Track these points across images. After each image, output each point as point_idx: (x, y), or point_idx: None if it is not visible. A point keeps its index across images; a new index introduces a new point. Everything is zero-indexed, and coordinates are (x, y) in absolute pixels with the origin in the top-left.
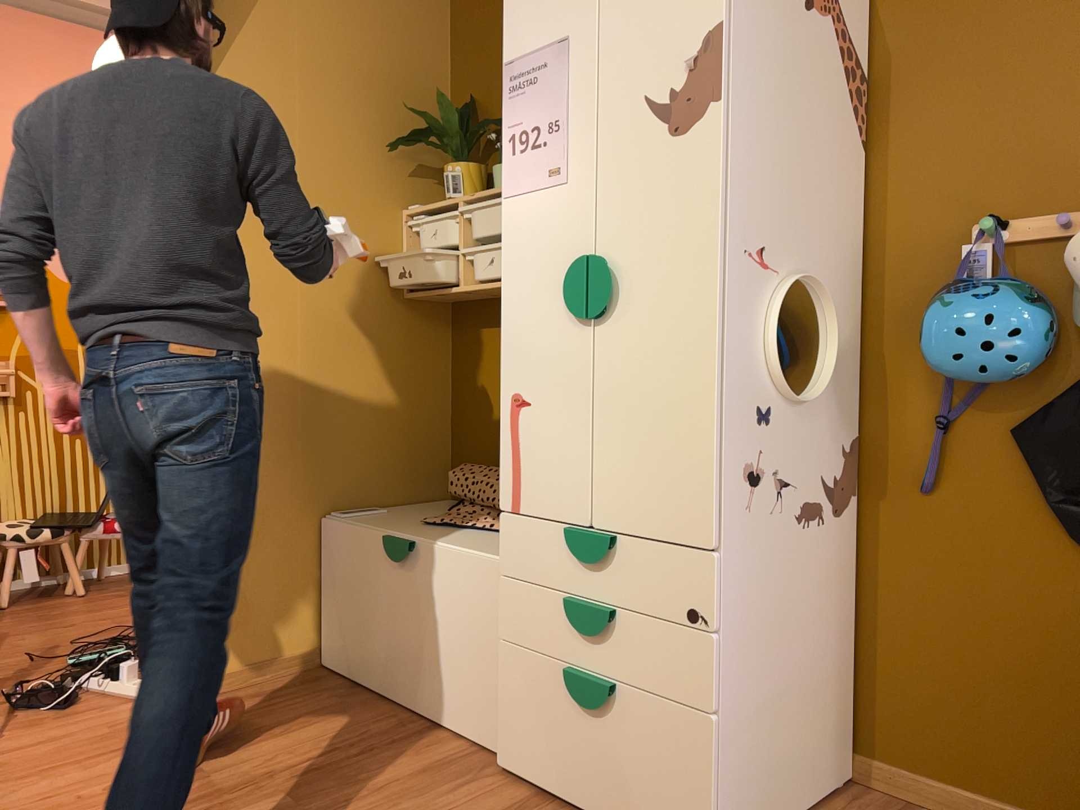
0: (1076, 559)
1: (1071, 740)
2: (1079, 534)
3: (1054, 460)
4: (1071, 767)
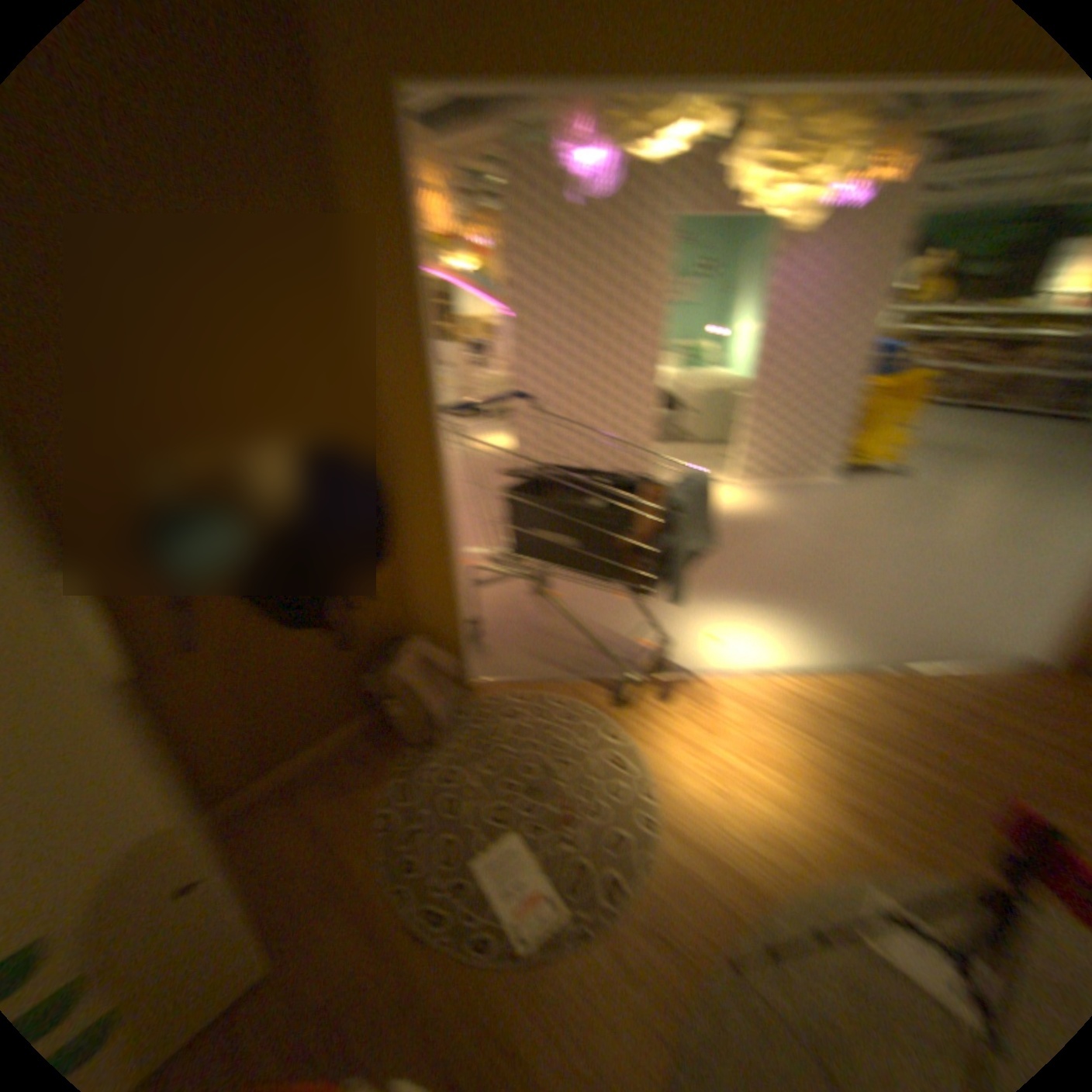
0: (281, 637)
1: (306, 711)
2: (284, 627)
3: (258, 599)
4: (310, 721)
